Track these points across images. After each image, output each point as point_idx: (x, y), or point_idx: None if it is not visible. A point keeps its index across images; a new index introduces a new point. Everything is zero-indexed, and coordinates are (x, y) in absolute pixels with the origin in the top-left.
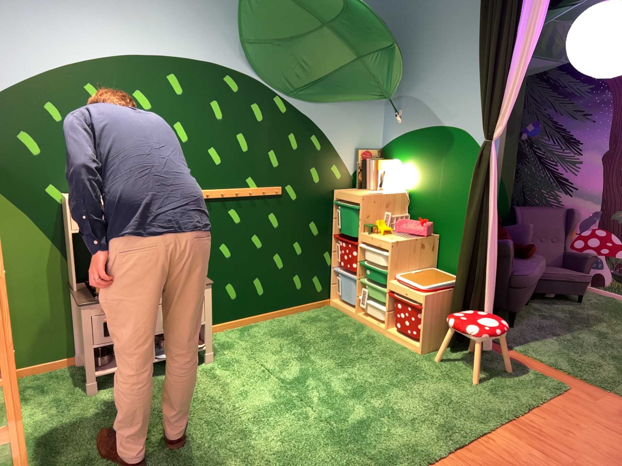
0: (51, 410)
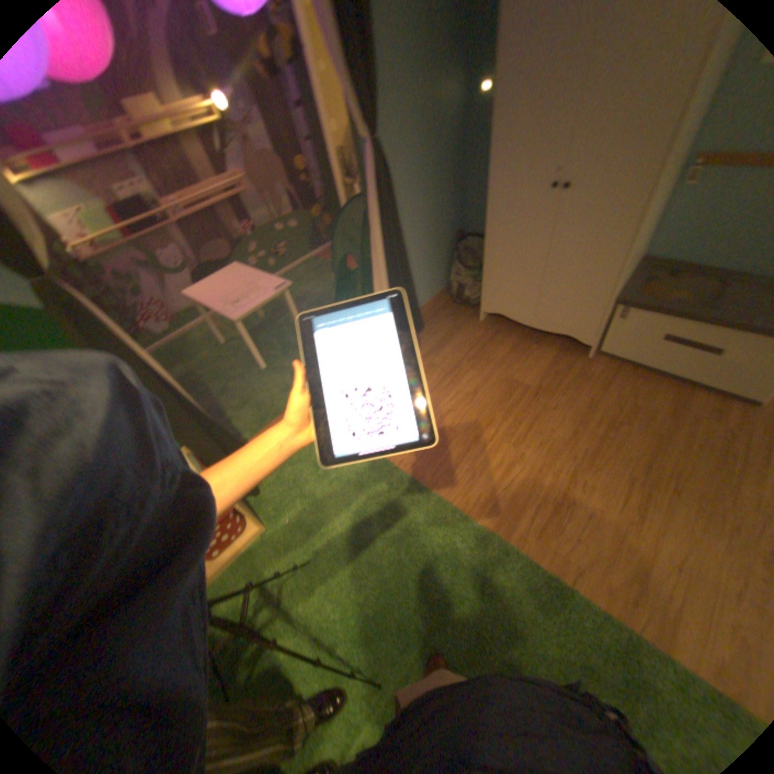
0: None
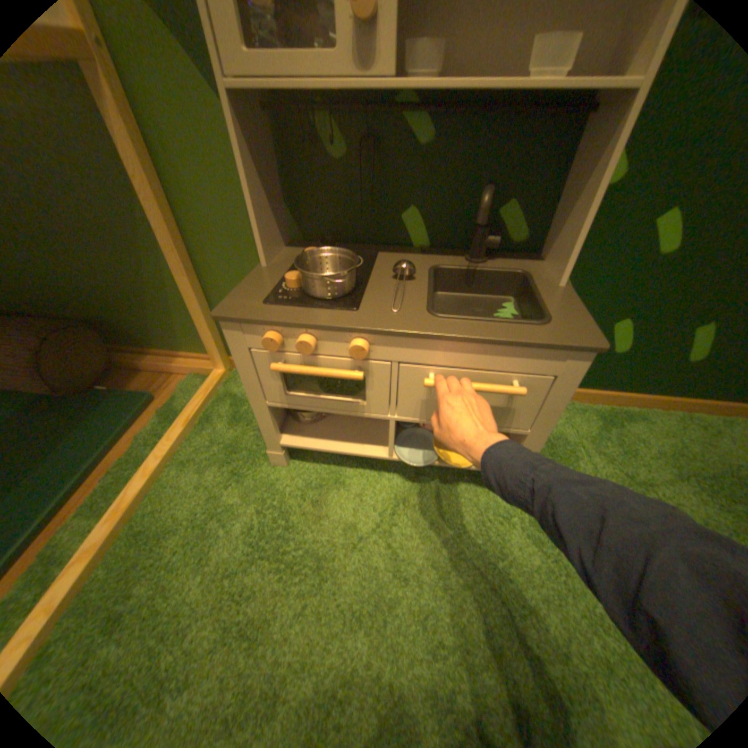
0: (210, 471)
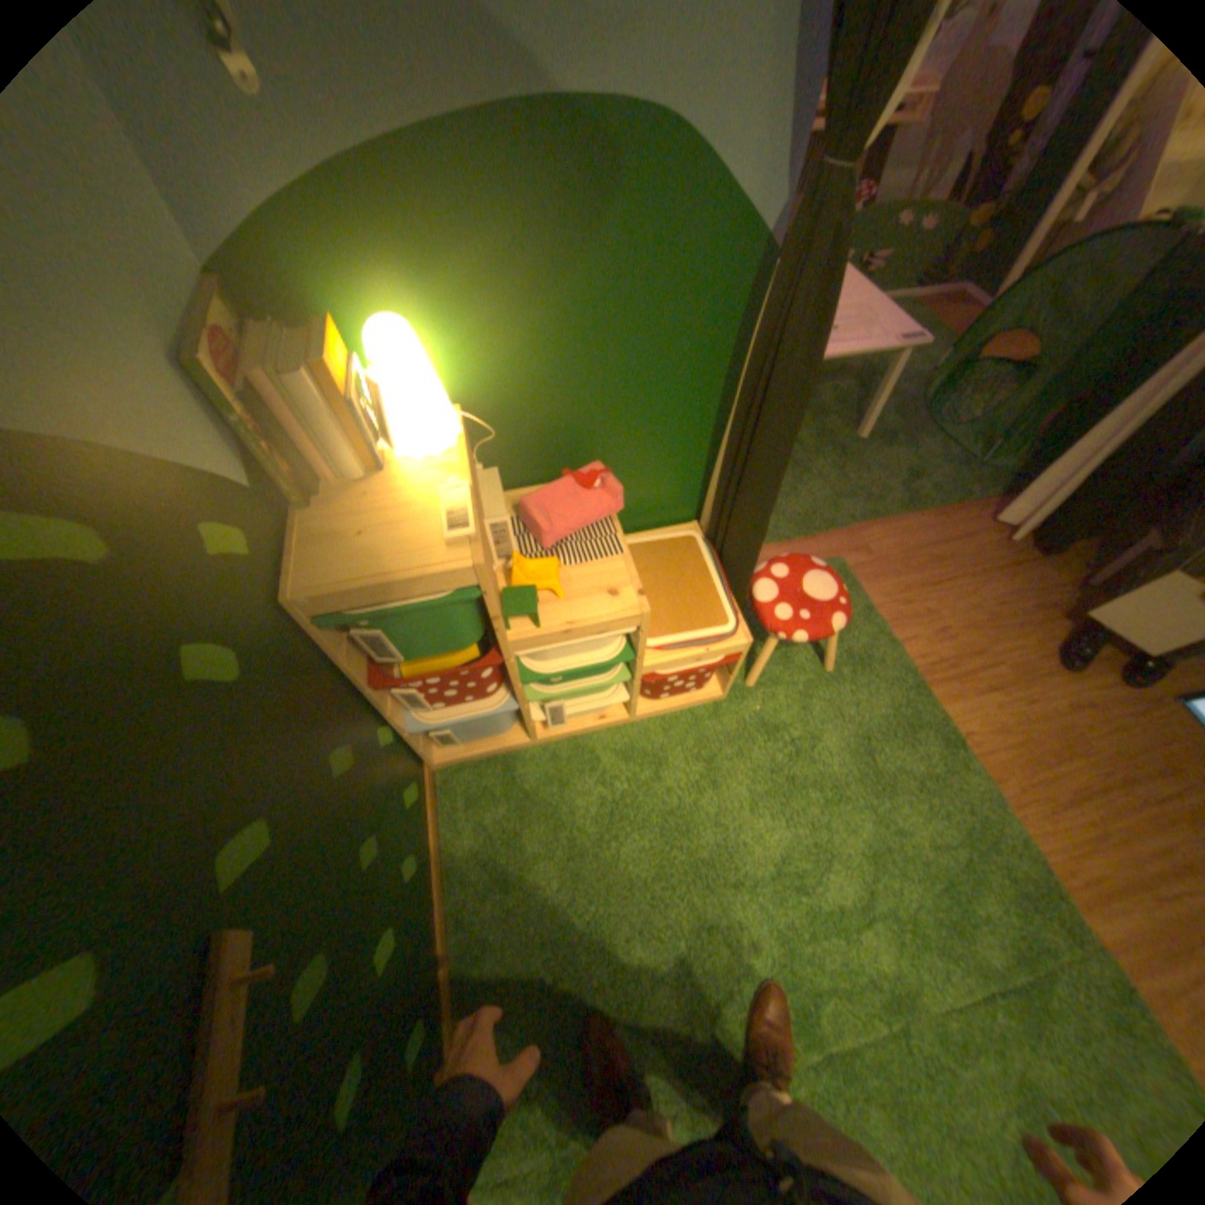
0: None
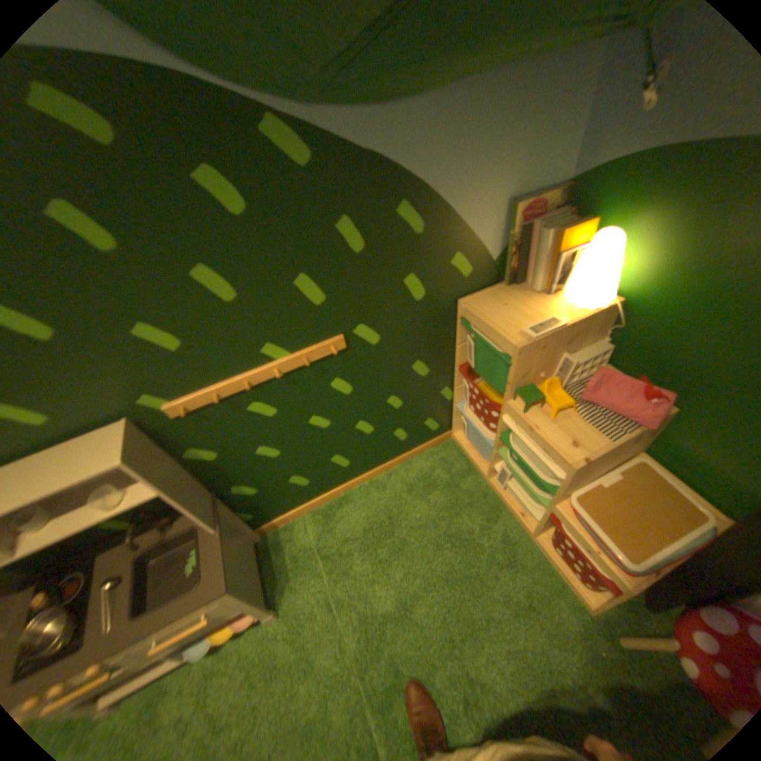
0: None
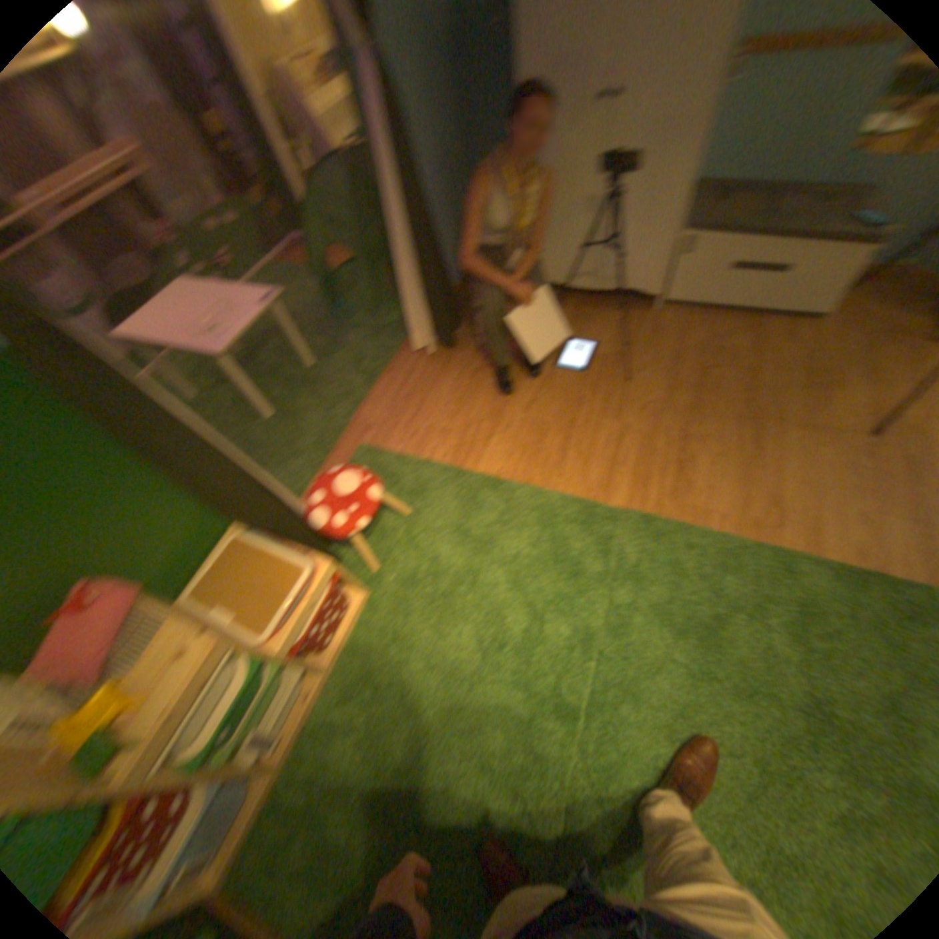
0: None
